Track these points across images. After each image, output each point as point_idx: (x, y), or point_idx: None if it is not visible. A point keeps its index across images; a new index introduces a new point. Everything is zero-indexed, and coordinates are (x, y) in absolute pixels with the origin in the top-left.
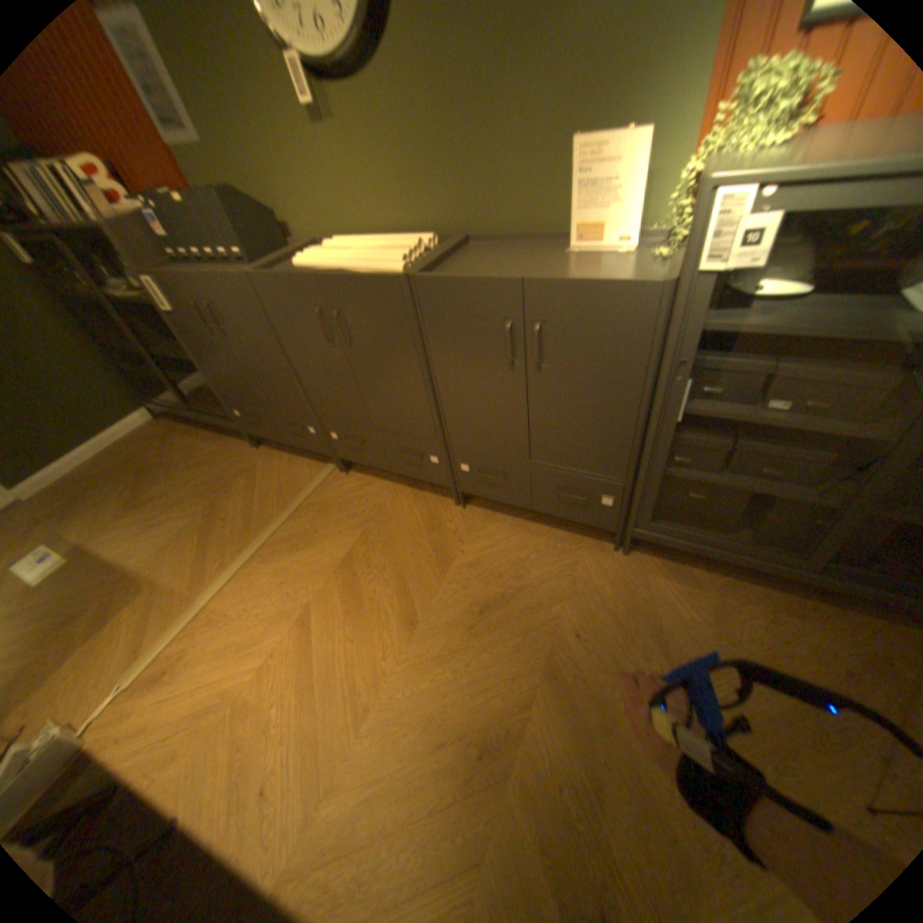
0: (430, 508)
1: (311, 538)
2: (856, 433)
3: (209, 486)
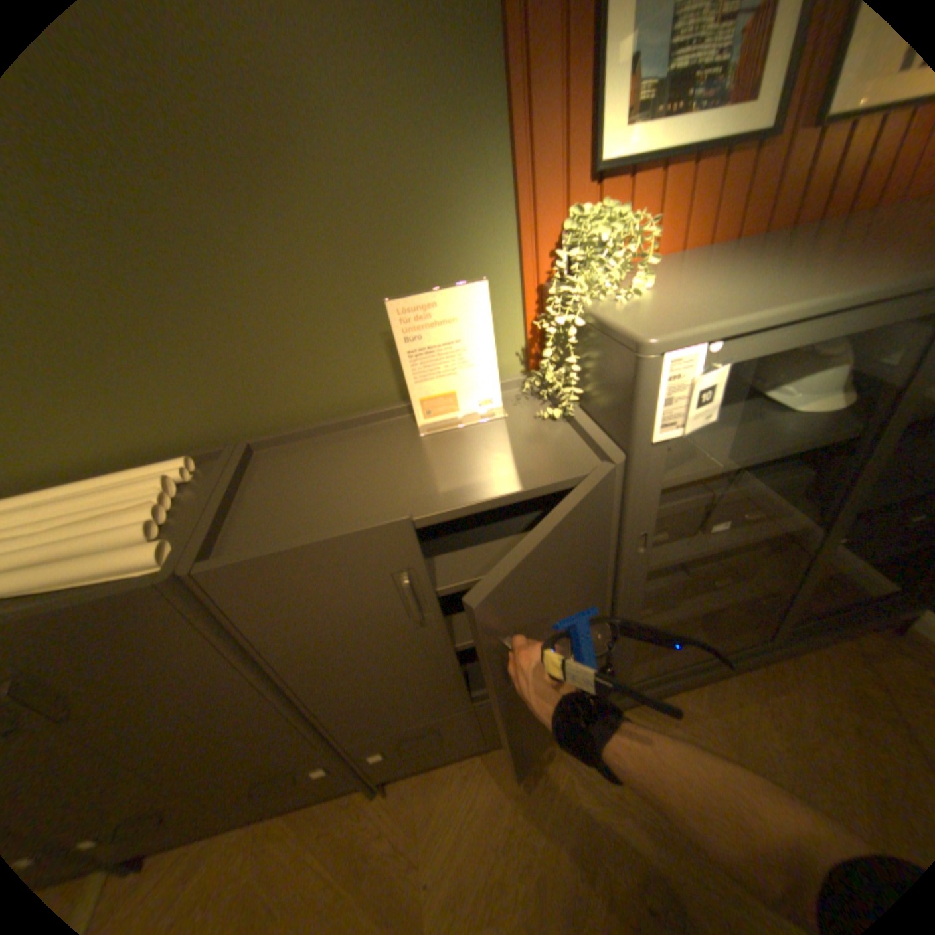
0: (331, 836)
1: None
2: (791, 528)
3: None
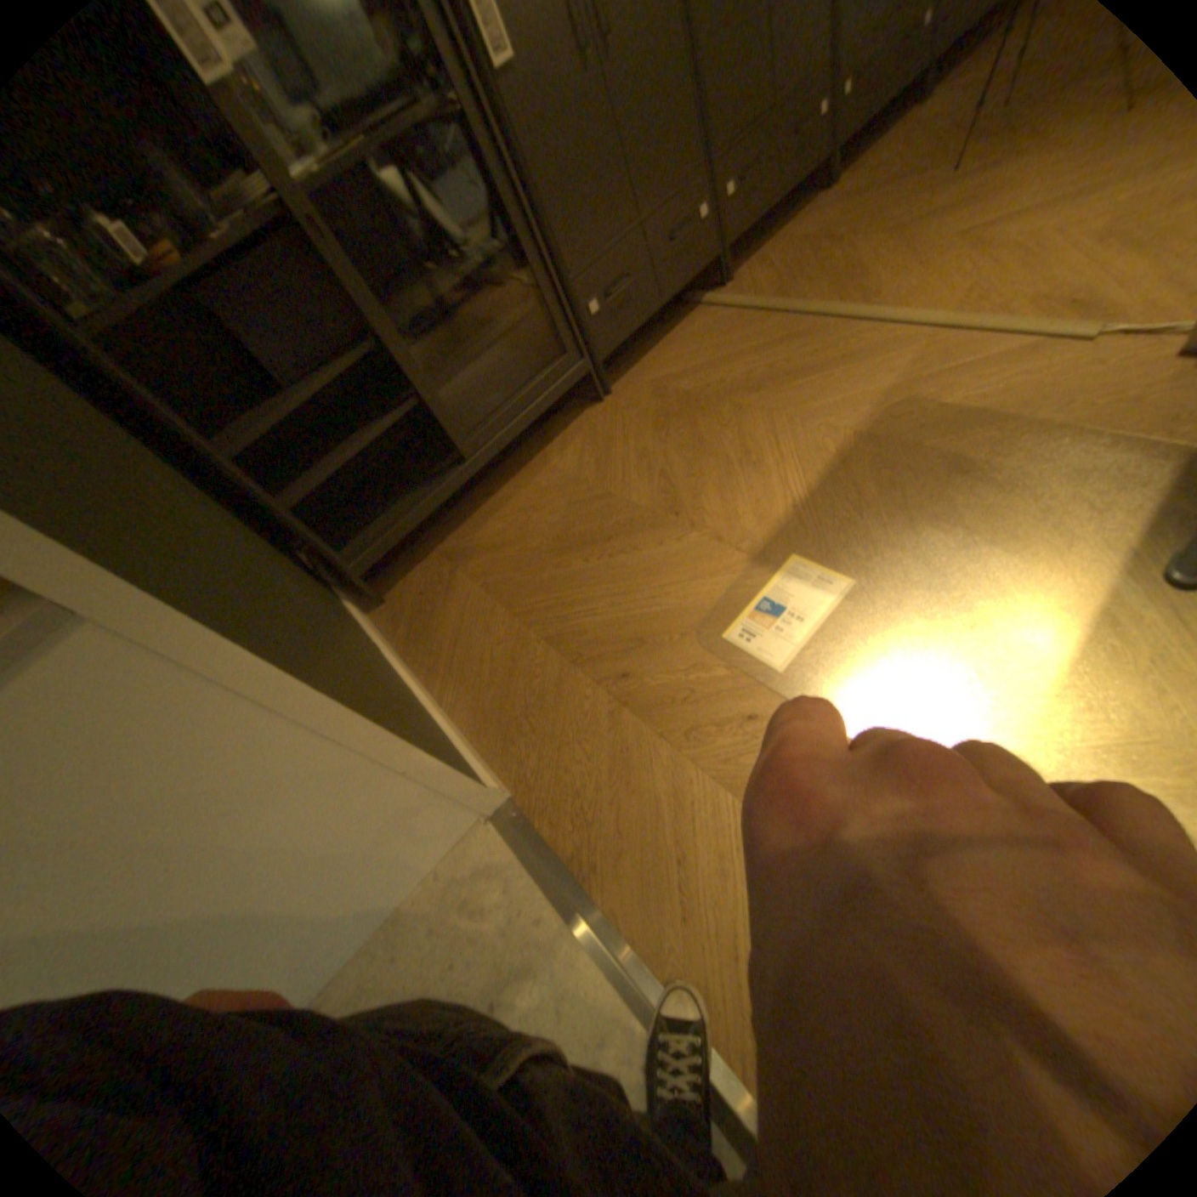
0: (829, 200)
1: (847, 265)
2: None
3: (676, 417)
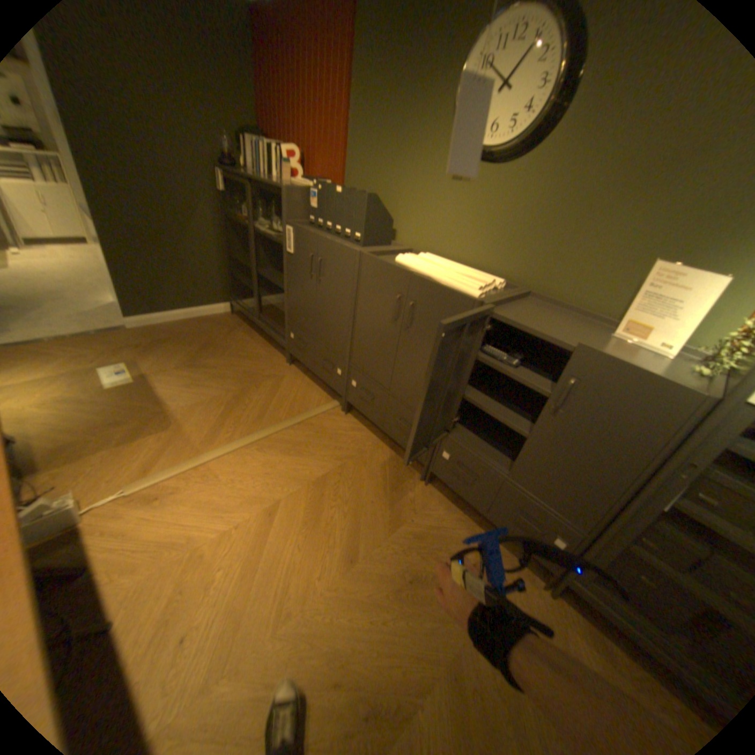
0: (399, 472)
1: (302, 450)
2: None
3: (247, 376)
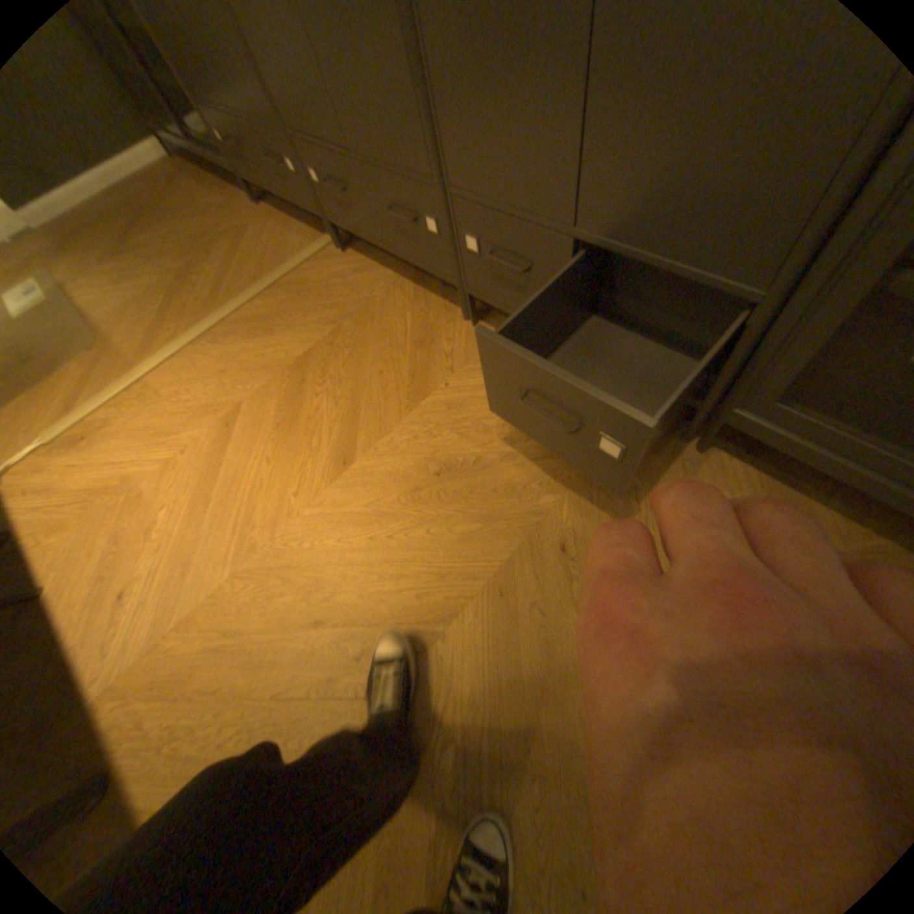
0: (428, 317)
1: (273, 327)
2: None
3: (192, 242)
